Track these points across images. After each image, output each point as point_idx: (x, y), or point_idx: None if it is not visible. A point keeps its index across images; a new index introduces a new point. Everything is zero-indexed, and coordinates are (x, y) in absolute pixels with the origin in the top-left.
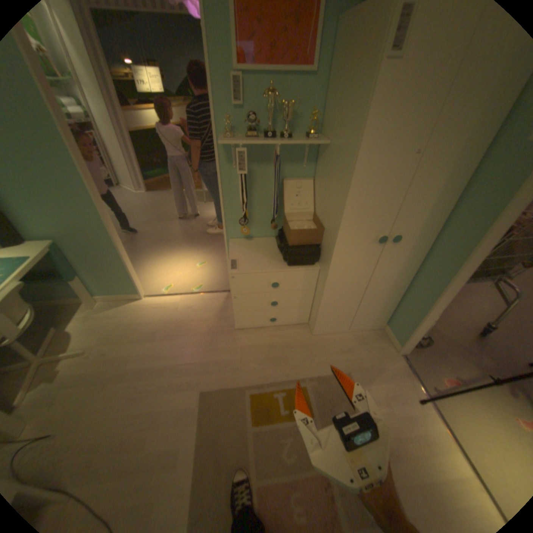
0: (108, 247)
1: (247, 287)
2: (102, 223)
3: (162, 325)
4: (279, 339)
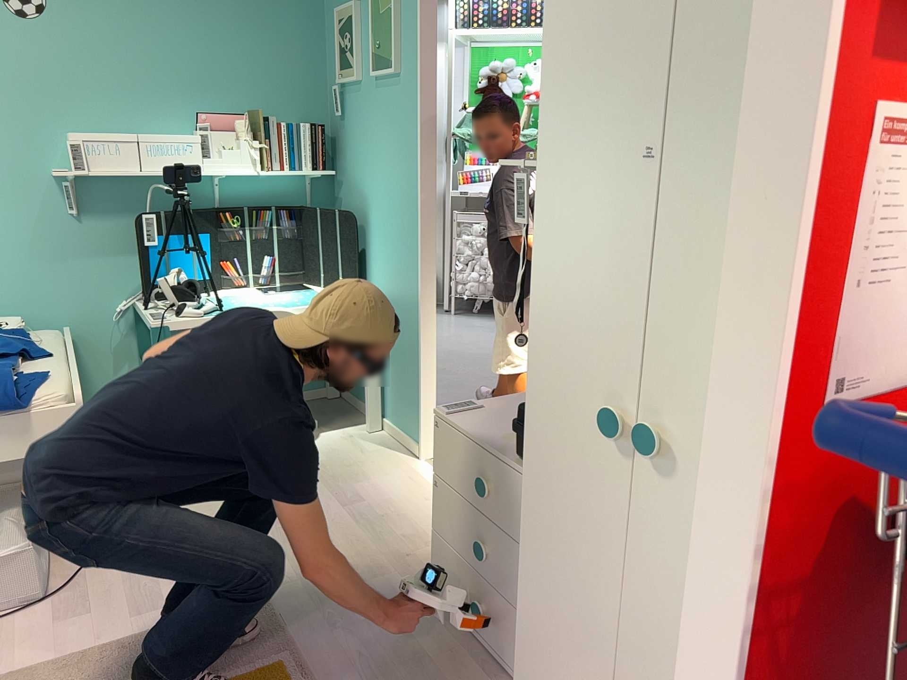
0: (414, 334)
1: (452, 468)
2: (417, 290)
3: (379, 501)
4: (451, 672)
